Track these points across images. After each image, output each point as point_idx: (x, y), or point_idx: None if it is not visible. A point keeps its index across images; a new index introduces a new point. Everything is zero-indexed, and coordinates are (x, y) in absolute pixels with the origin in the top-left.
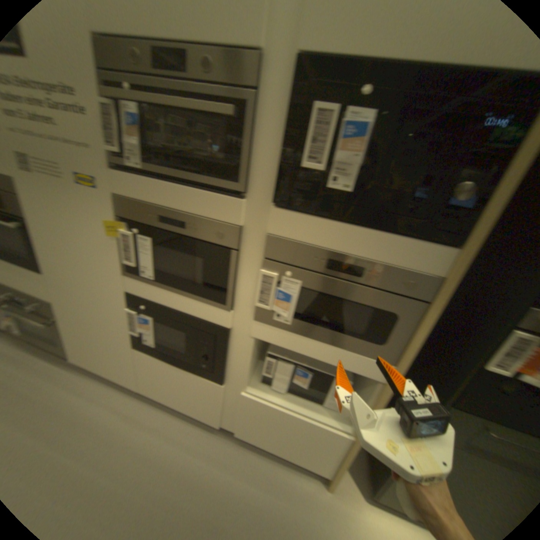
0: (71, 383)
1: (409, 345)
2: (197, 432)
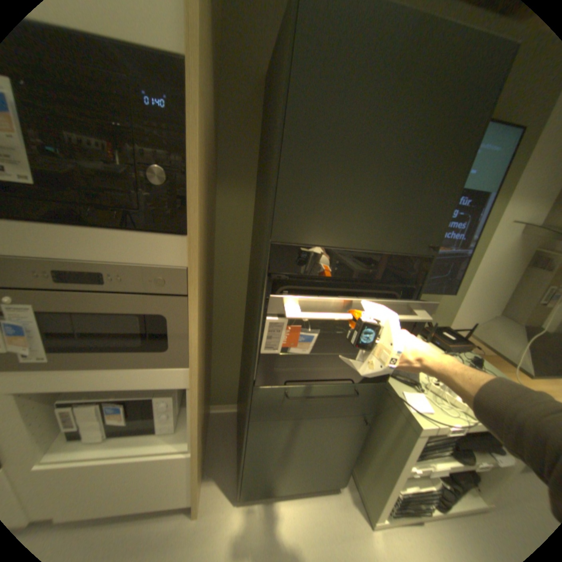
0: None
1: (188, 344)
2: None
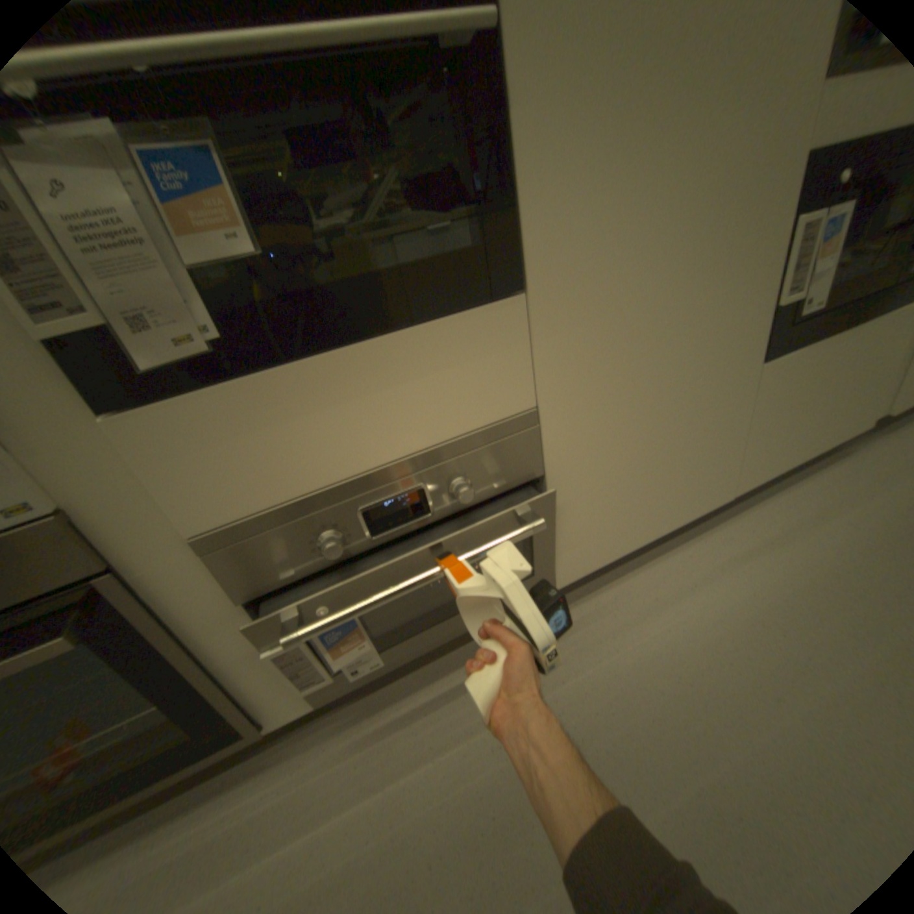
0: (606, 613)
1: None
2: (841, 467)
